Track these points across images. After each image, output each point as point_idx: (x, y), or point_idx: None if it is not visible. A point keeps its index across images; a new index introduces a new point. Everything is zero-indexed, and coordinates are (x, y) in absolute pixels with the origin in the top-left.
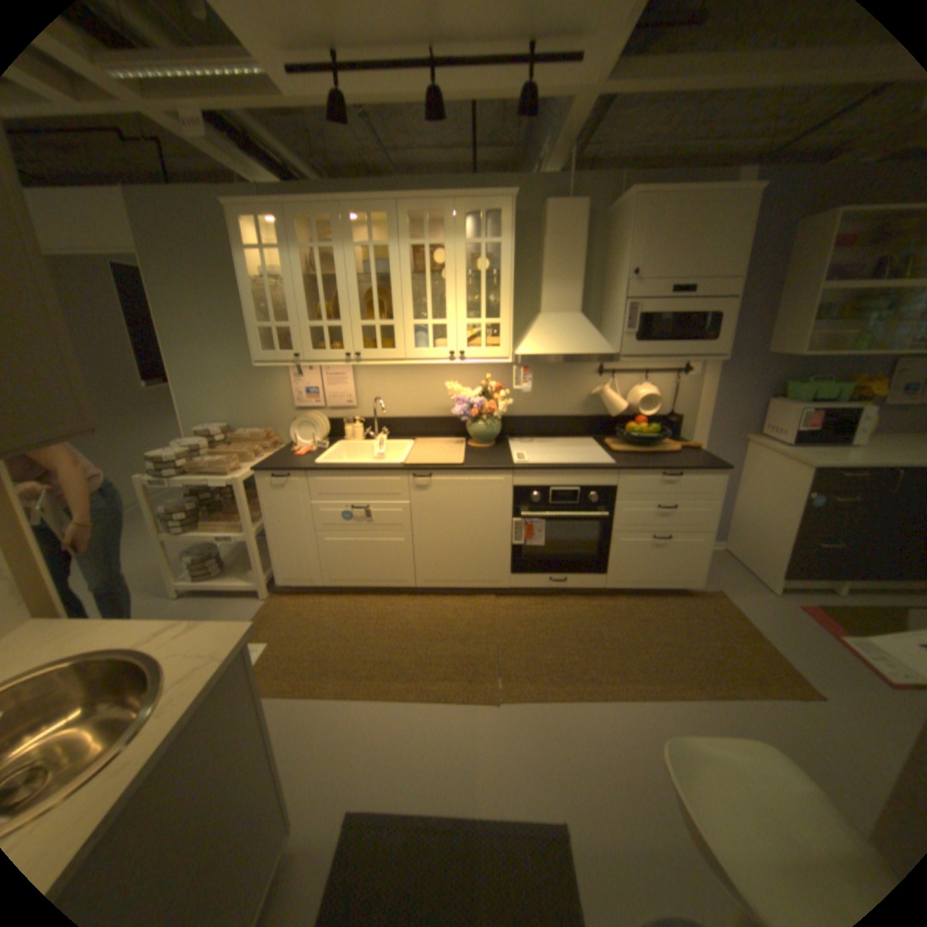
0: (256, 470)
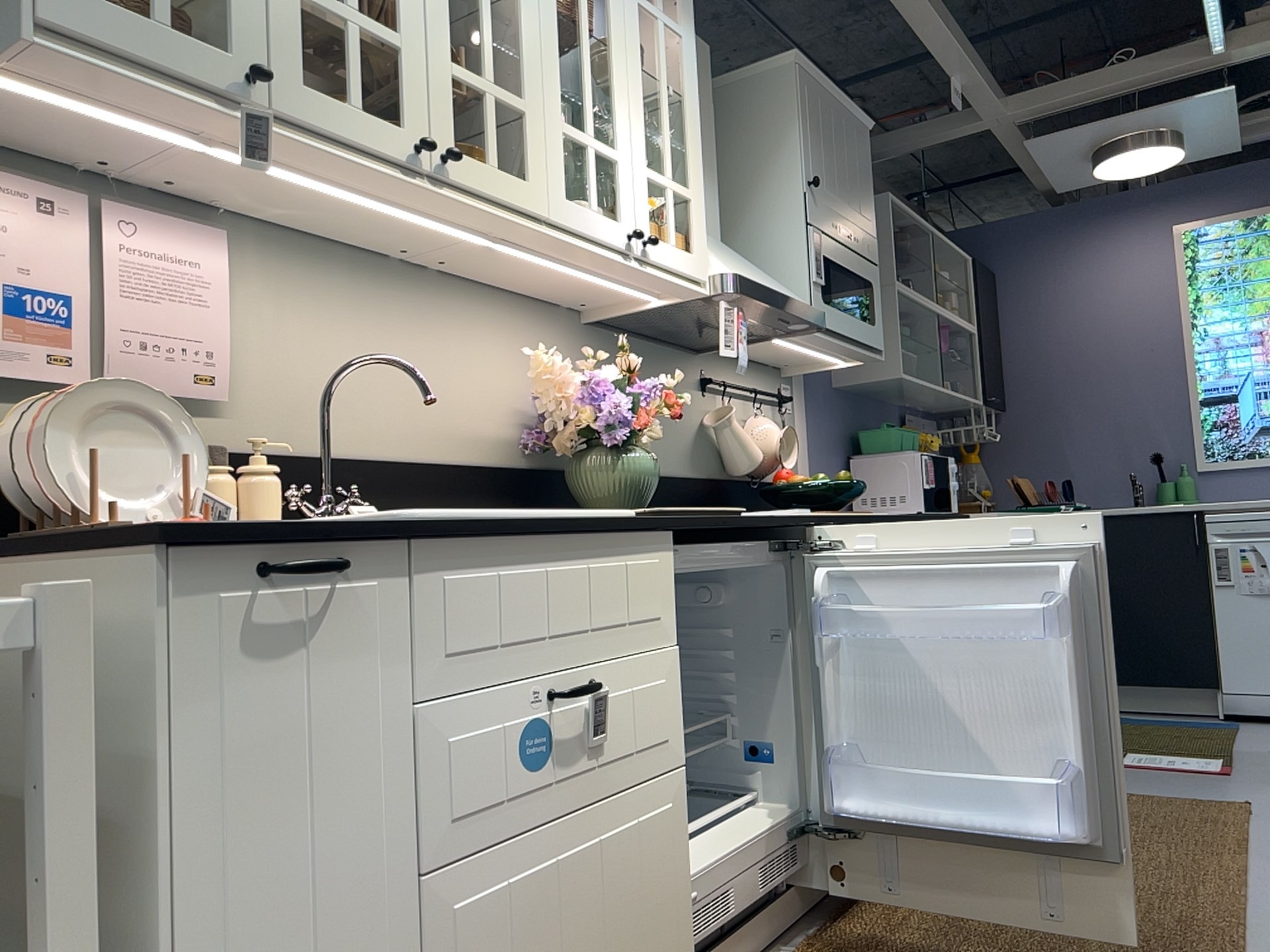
0: (183, 530)
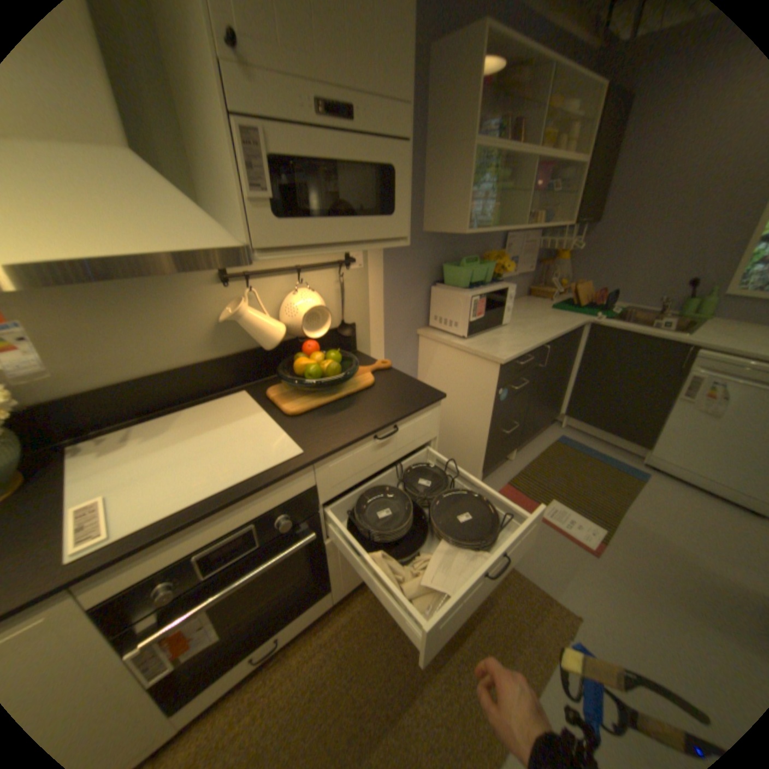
0: None
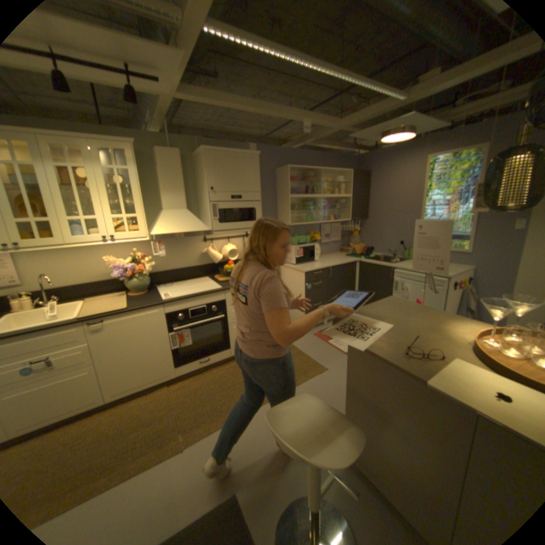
0: None
